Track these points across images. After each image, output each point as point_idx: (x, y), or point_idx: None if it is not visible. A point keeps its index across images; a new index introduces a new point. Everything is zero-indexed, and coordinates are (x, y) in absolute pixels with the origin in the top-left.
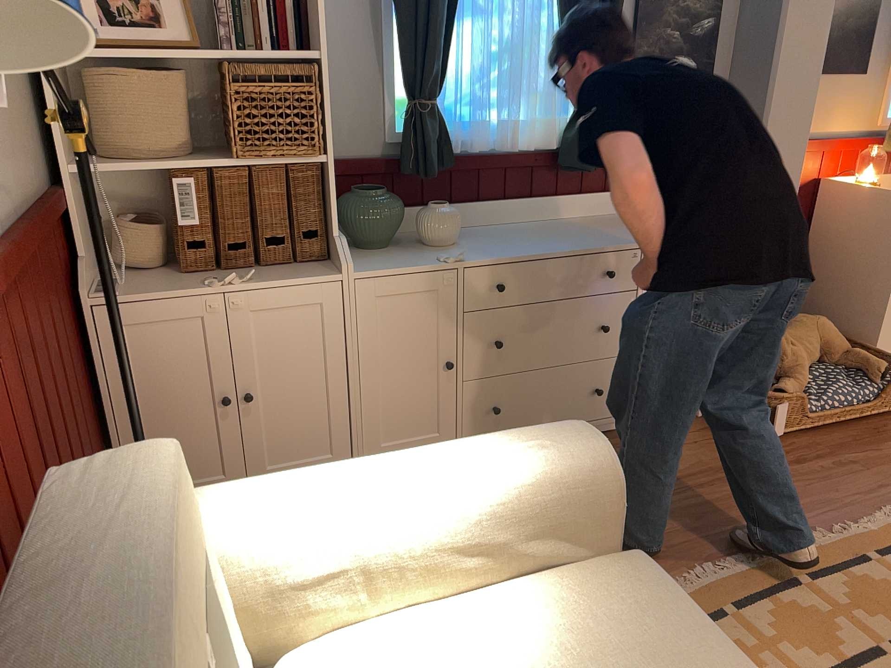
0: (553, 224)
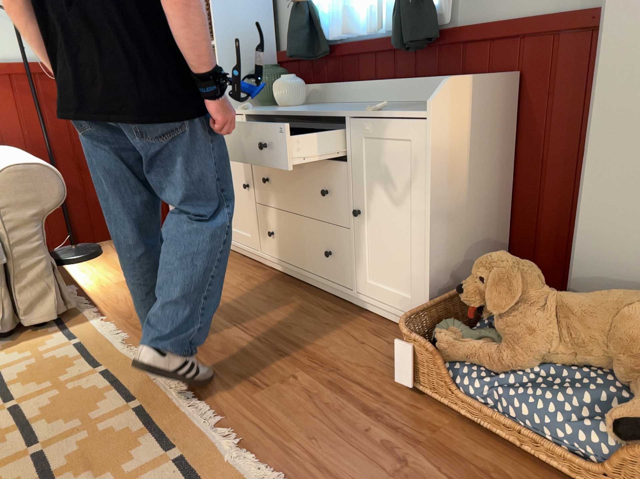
0: (388, 103)
